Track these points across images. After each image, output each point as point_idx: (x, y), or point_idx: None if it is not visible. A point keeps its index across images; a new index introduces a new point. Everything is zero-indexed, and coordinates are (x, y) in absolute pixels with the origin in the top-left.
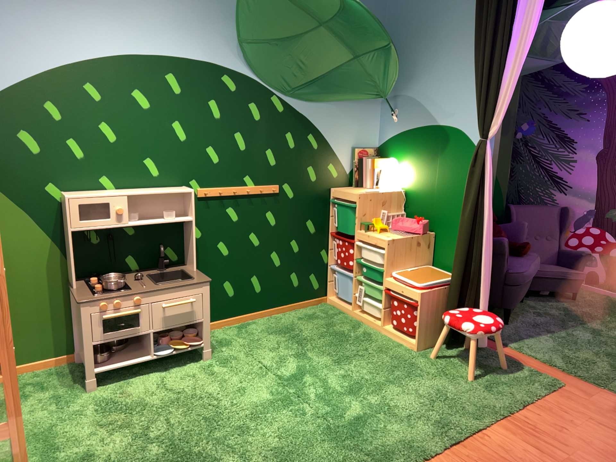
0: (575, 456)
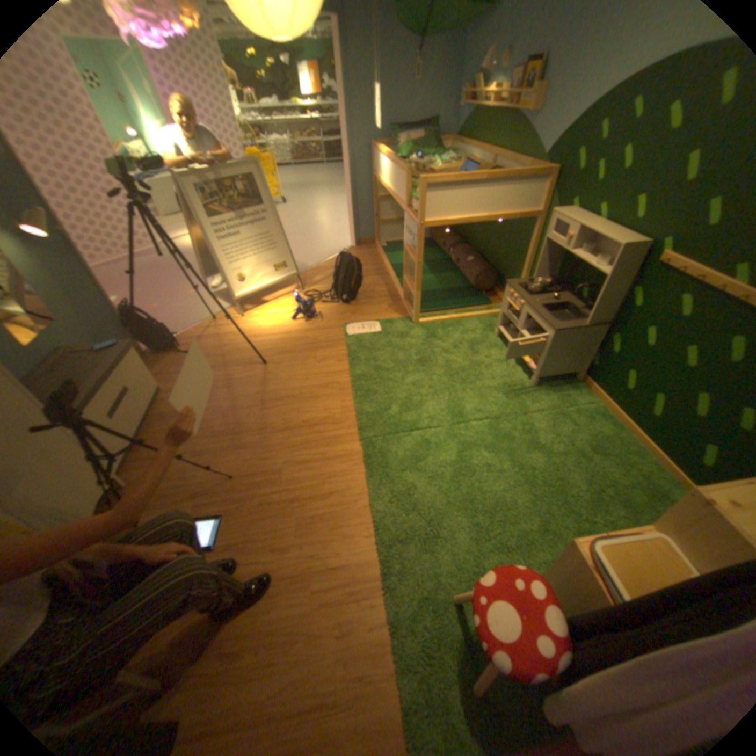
0: (305, 599)
